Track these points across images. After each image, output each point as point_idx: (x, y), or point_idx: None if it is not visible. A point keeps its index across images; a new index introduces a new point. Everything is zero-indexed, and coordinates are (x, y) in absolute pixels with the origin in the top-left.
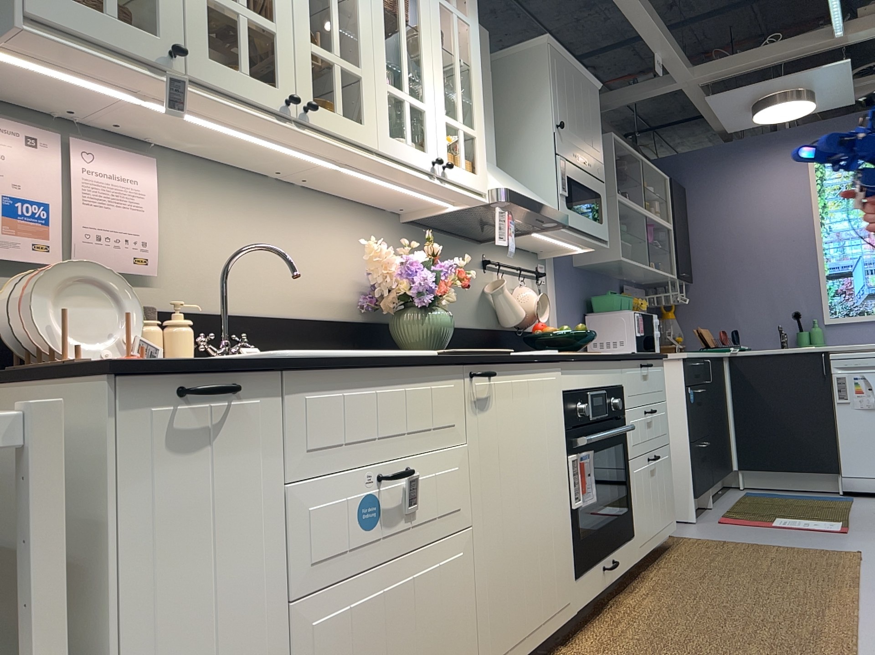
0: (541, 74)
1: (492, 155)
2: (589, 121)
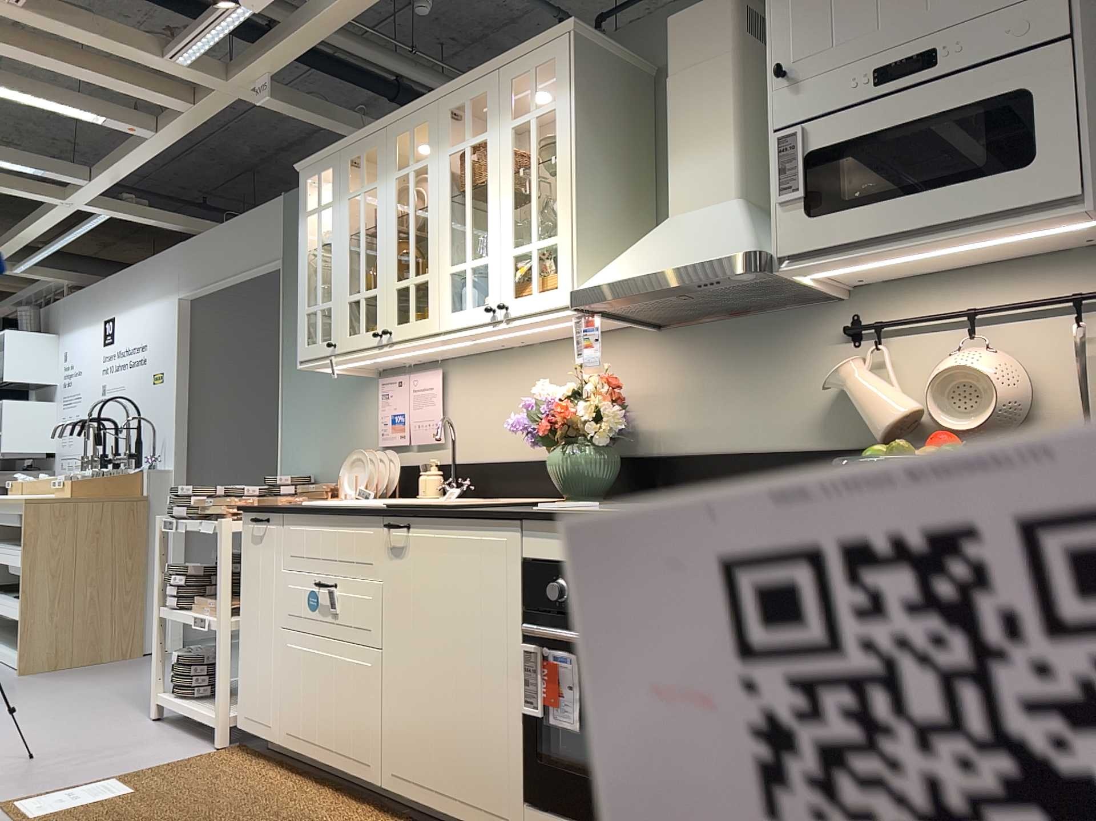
0: None
1: (716, 191)
2: None
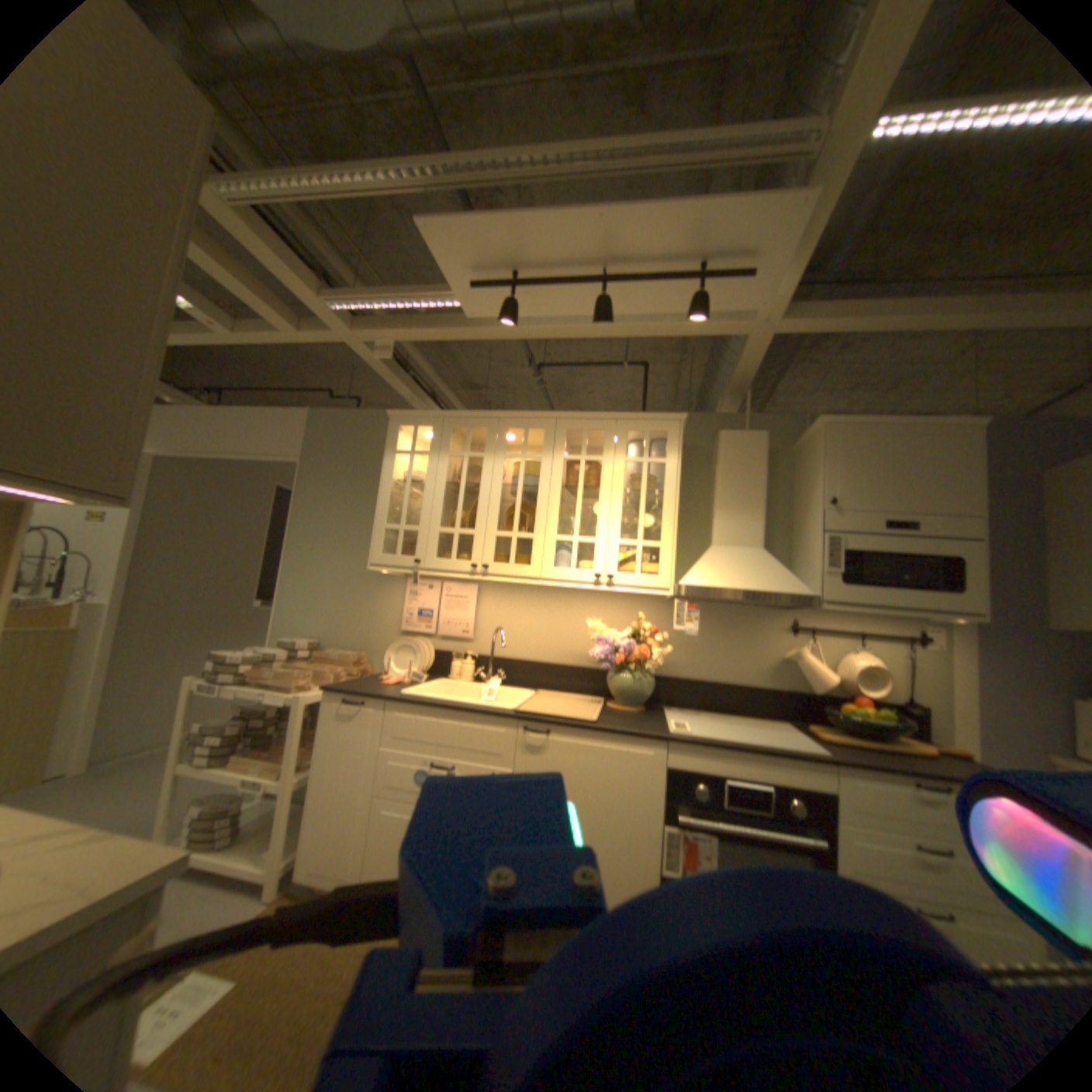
0: (817, 452)
1: (749, 540)
2: (931, 473)
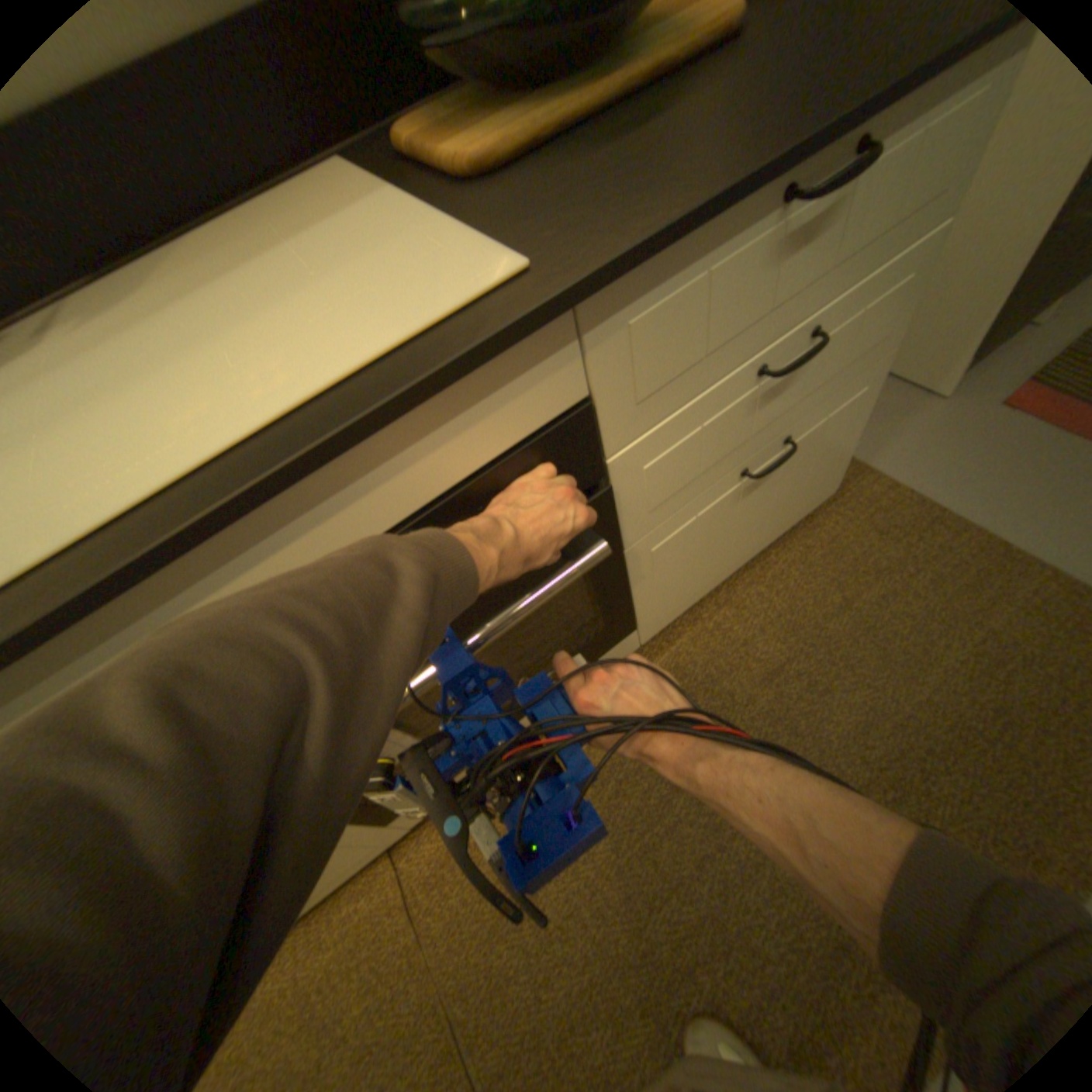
0: None
1: None
2: None
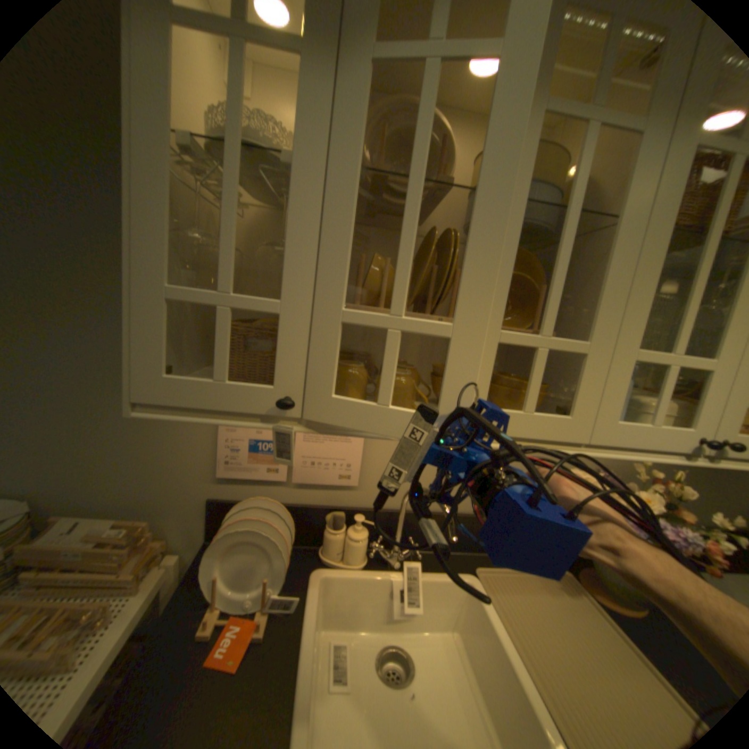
0: None
1: None
2: None
